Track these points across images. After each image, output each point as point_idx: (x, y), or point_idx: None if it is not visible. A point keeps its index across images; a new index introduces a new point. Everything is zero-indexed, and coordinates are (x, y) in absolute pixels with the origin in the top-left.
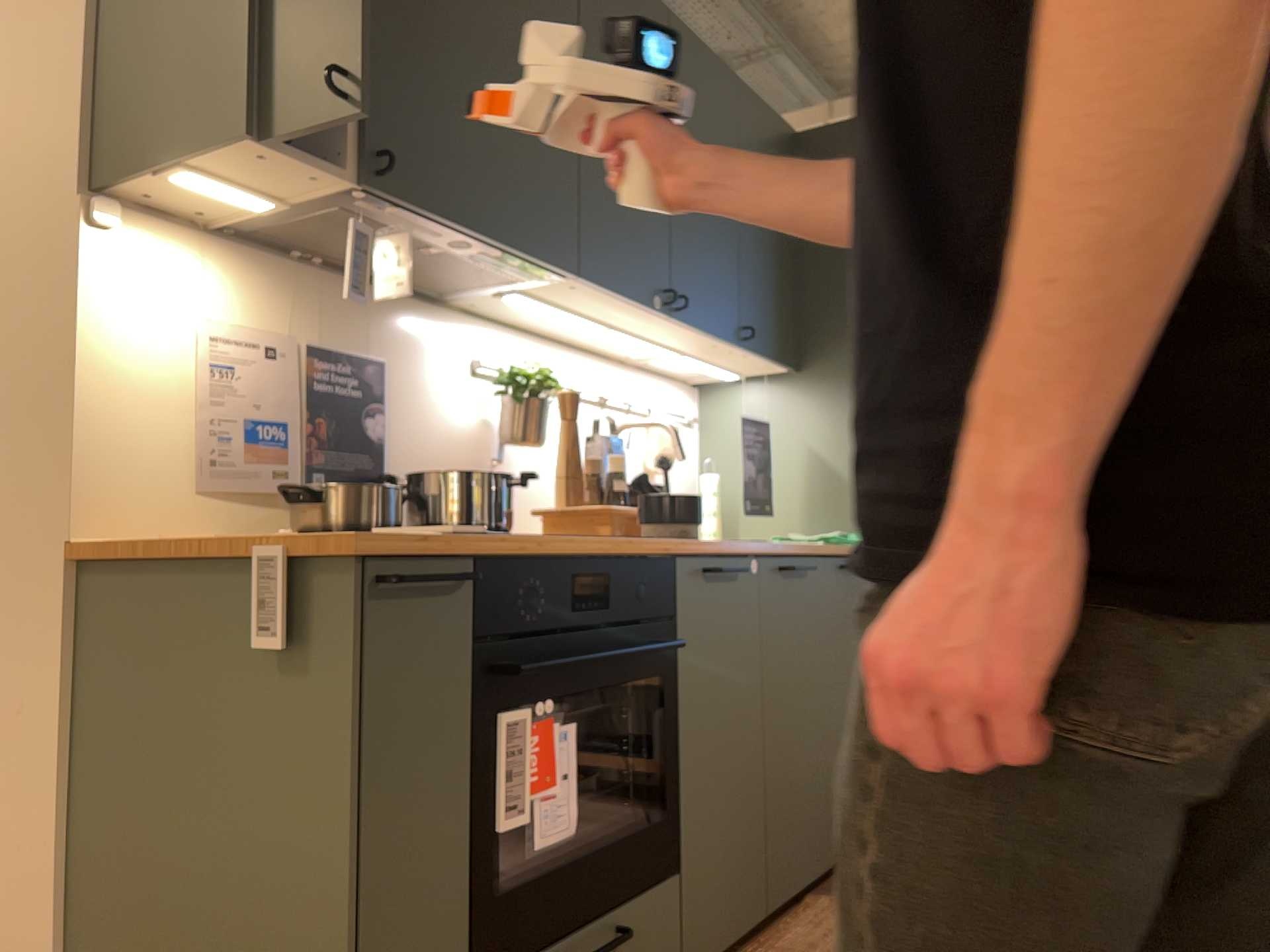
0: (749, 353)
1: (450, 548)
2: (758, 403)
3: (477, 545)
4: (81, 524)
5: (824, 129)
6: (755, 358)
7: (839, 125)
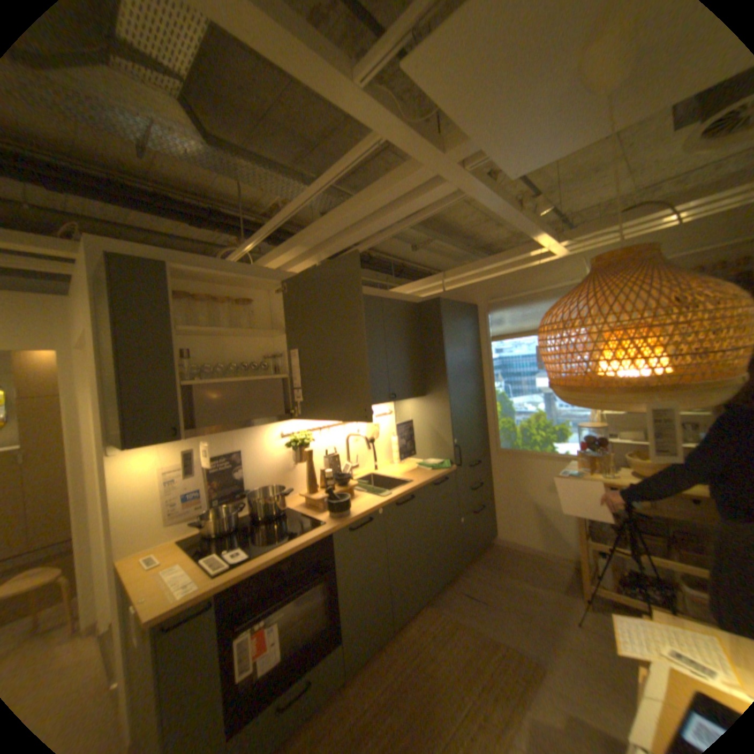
0: (396, 401)
1: (199, 599)
2: (411, 406)
3: (213, 591)
4: (118, 556)
5: (426, 302)
6: (401, 400)
7: (431, 300)
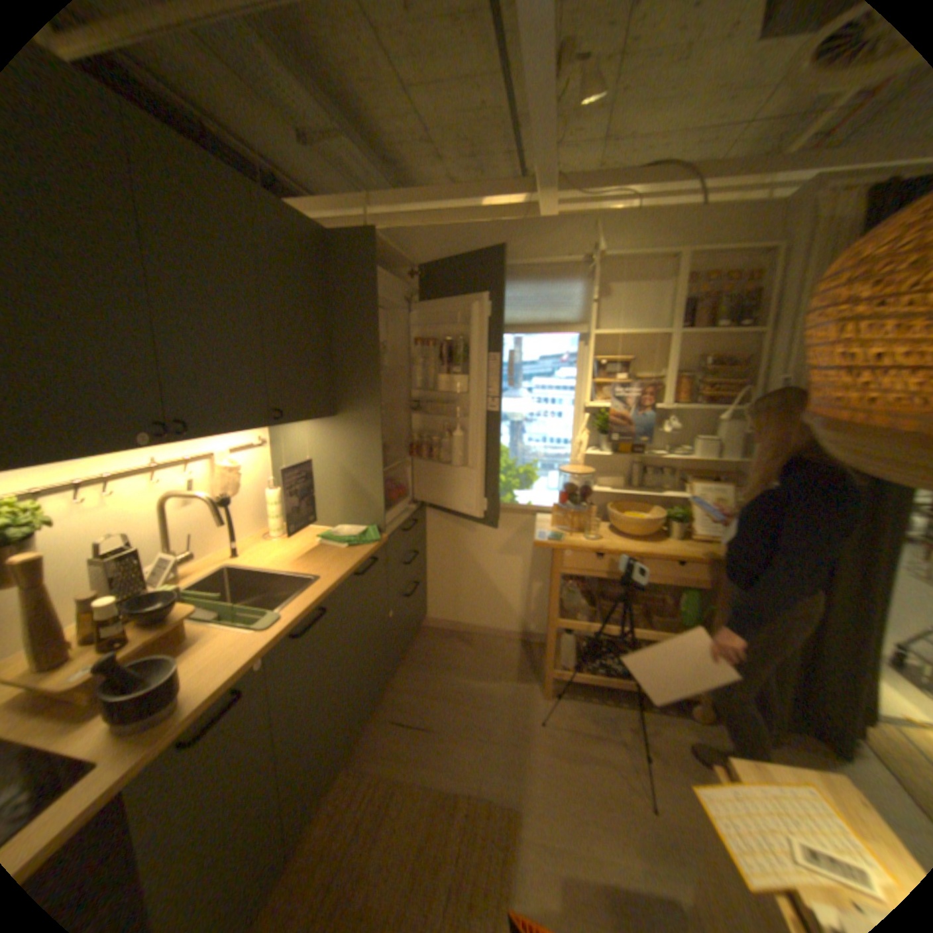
0: (284, 424)
1: None
2: (308, 434)
3: None
4: None
5: (347, 231)
6: (293, 422)
7: (358, 230)
